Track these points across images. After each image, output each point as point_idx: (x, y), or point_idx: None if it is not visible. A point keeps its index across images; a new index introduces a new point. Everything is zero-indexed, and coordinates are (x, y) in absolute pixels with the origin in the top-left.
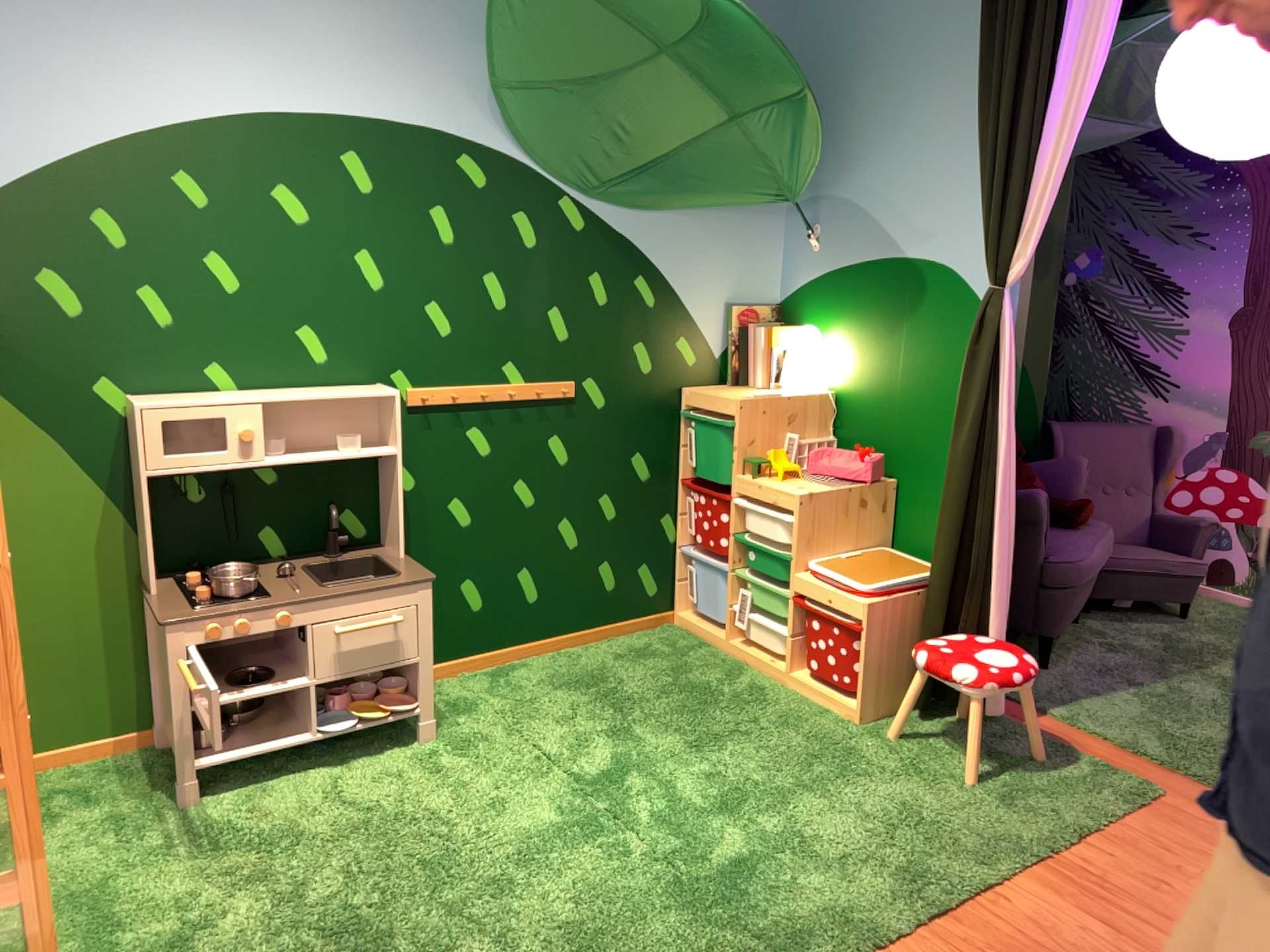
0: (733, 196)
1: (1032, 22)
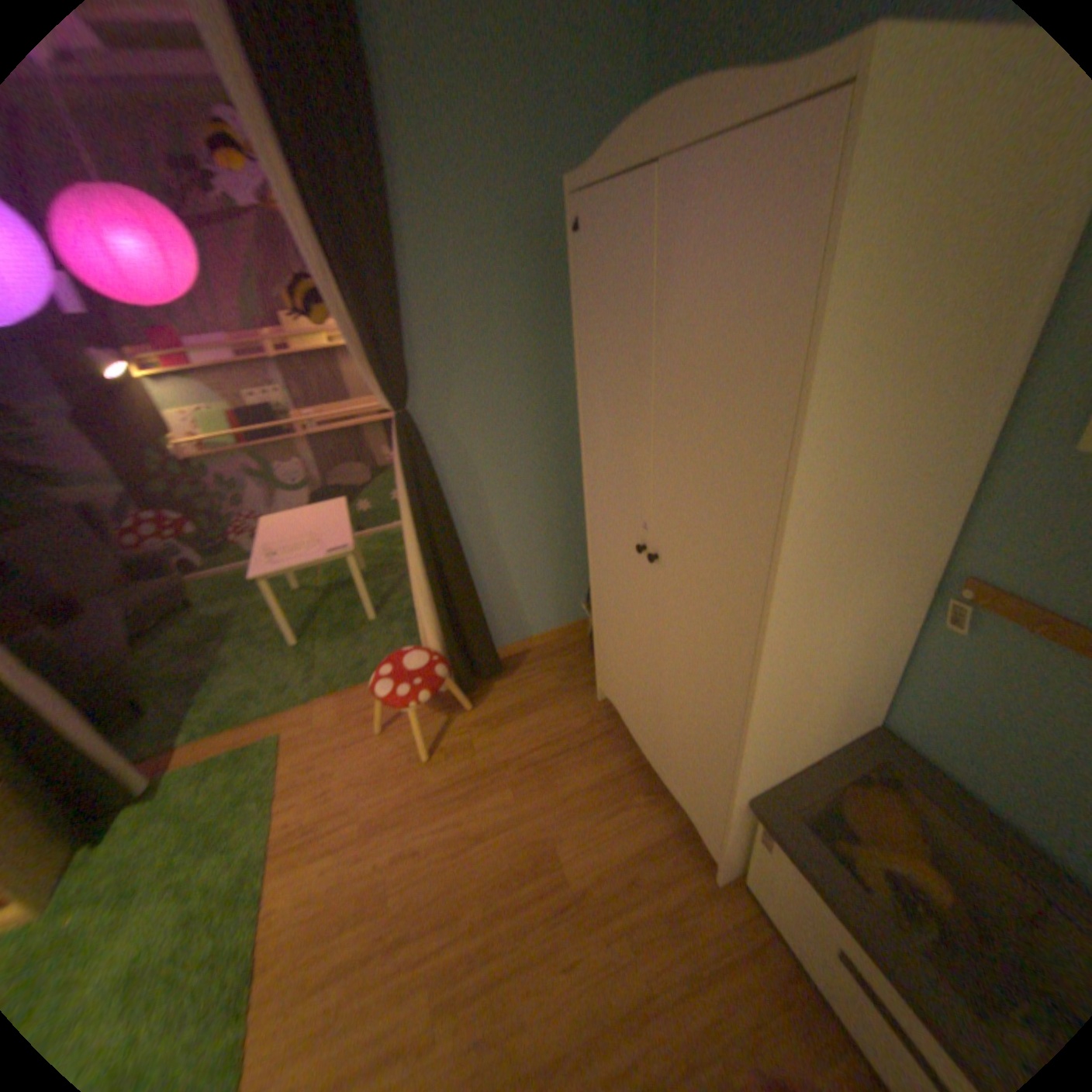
0: None
1: None
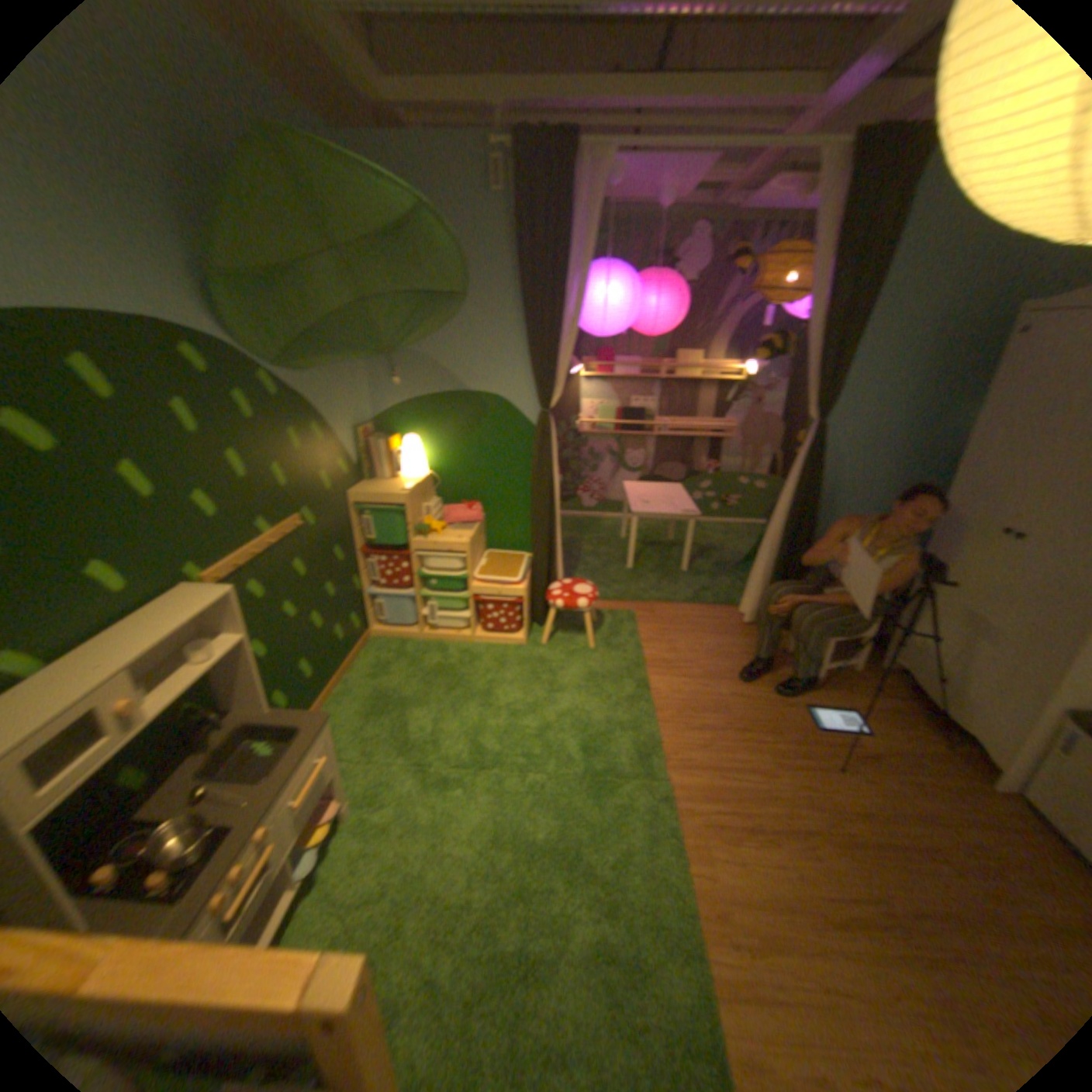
0: (353, 356)
1: (550, 264)
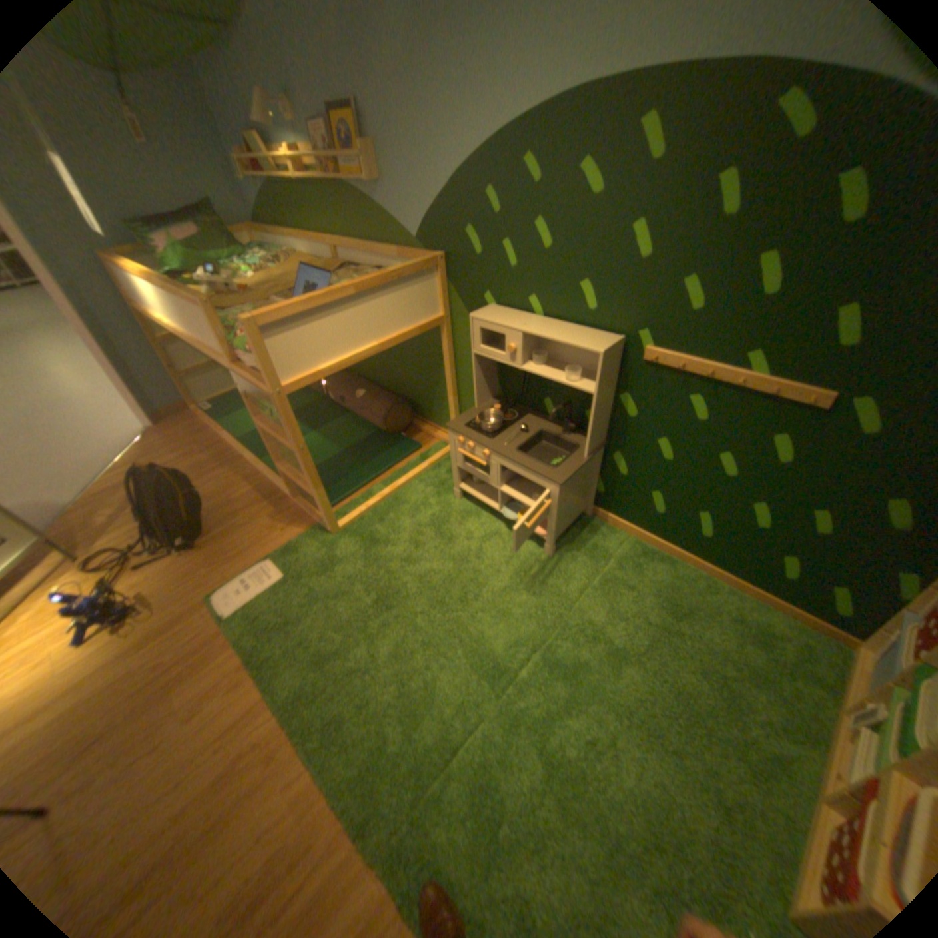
0: None
1: None
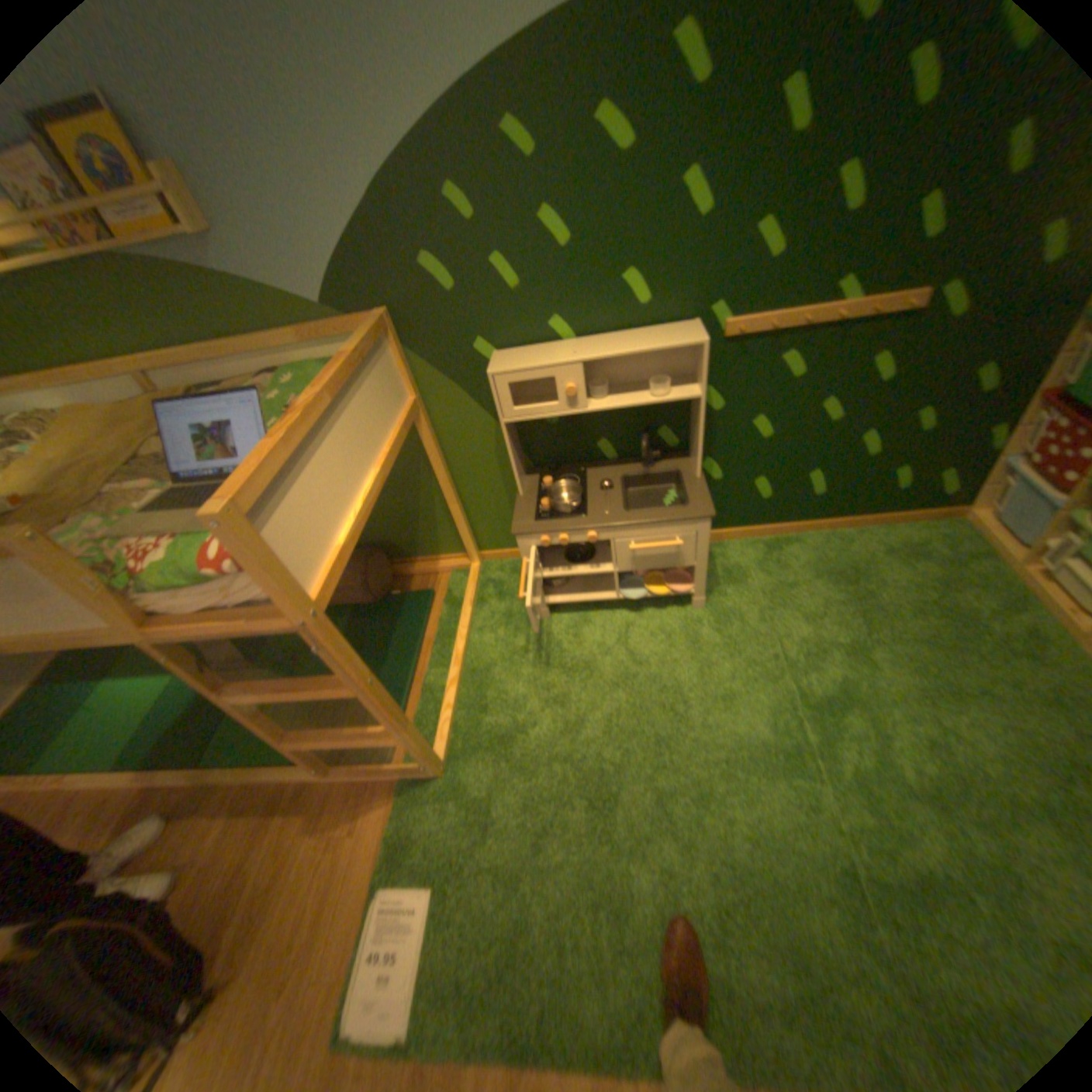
0: None
1: None
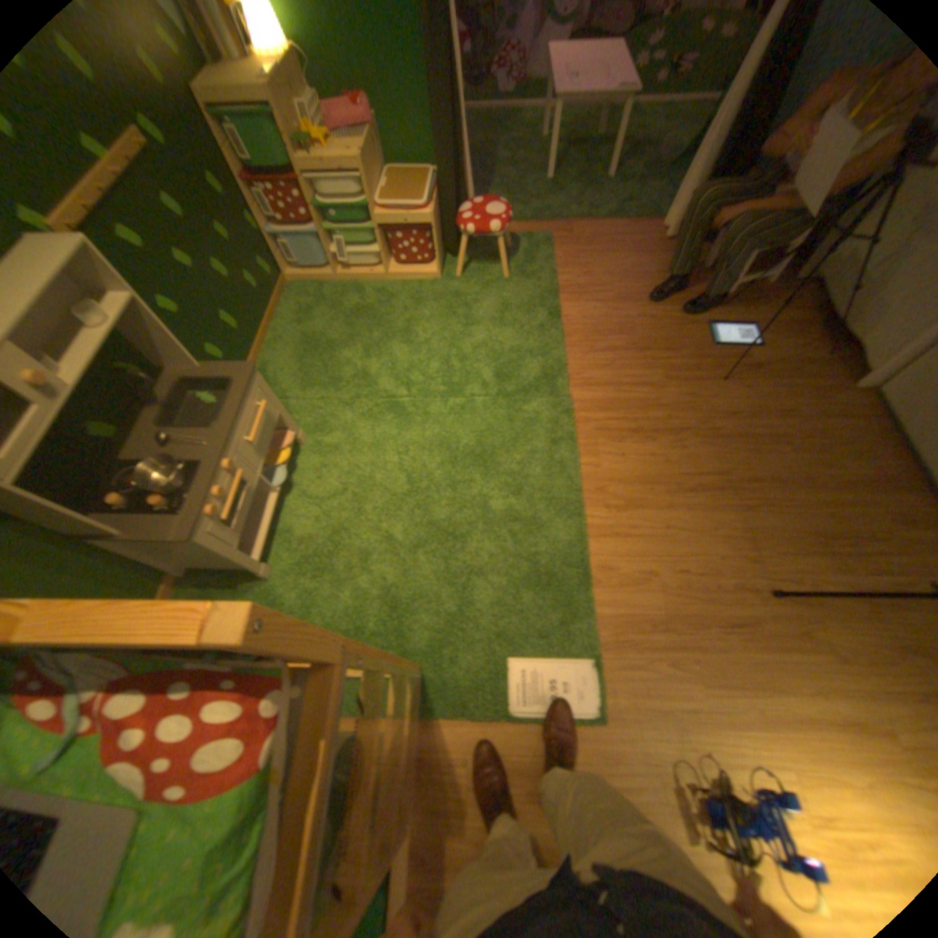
0: None
1: None
